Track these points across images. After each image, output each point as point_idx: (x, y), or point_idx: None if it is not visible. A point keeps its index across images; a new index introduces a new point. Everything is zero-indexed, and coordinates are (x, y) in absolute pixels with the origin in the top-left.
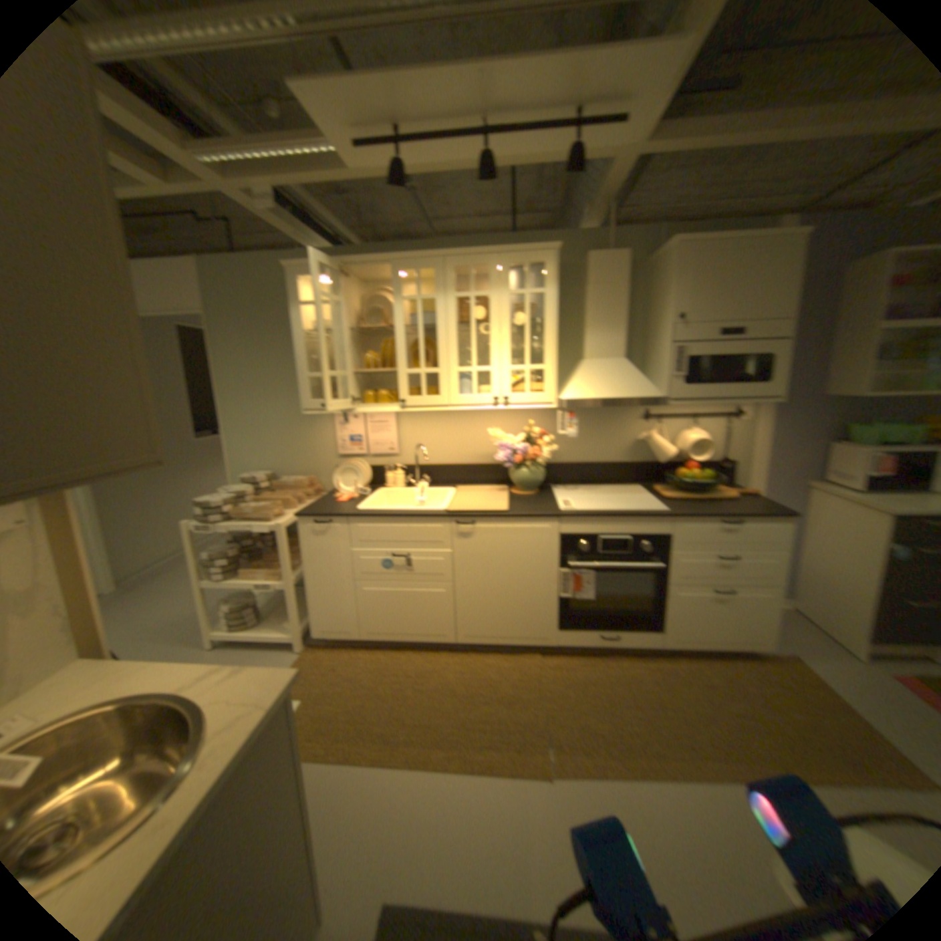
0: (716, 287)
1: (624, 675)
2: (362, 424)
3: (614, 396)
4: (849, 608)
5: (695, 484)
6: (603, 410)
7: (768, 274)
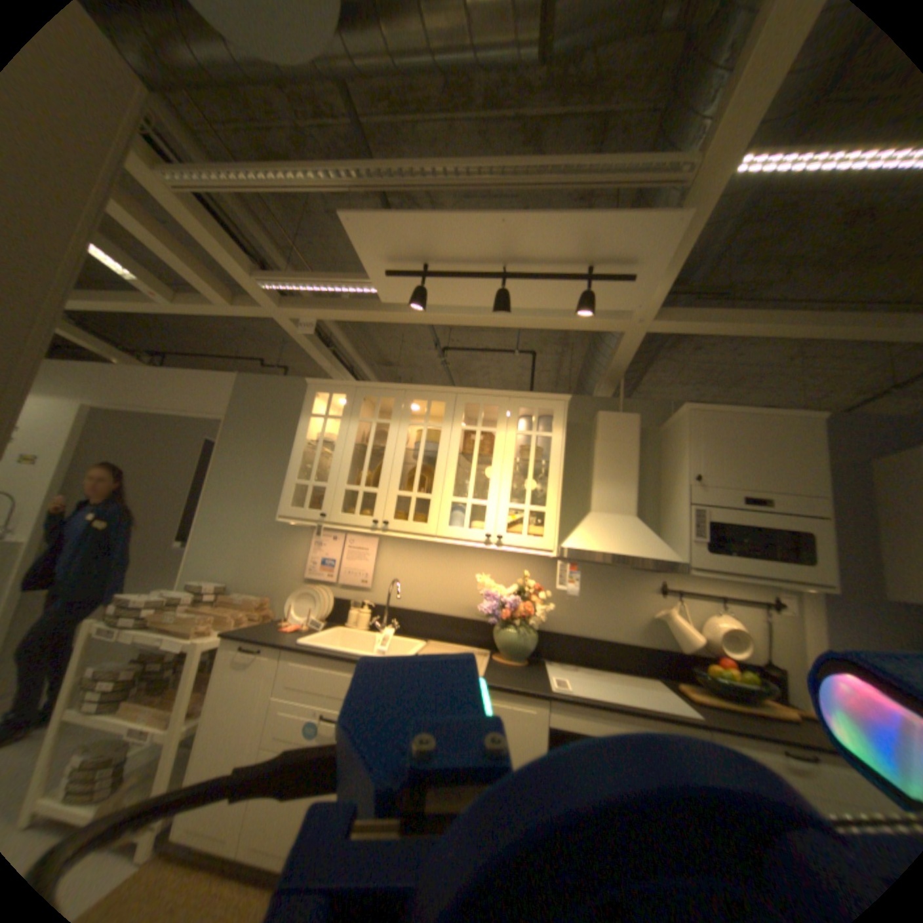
0: (734, 454)
1: None
2: (343, 547)
3: (627, 552)
4: None
5: (736, 690)
6: (613, 575)
7: (790, 449)
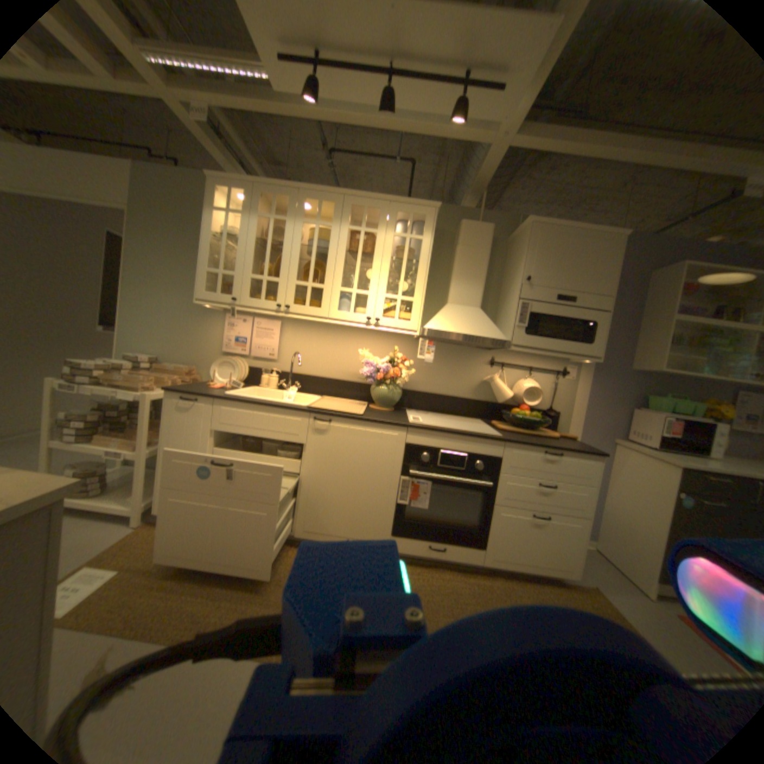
0: (557, 261)
1: (444, 586)
2: (251, 328)
3: (468, 332)
4: (642, 549)
5: (525, 422)
6: (458, 352)
7: (596, 258)
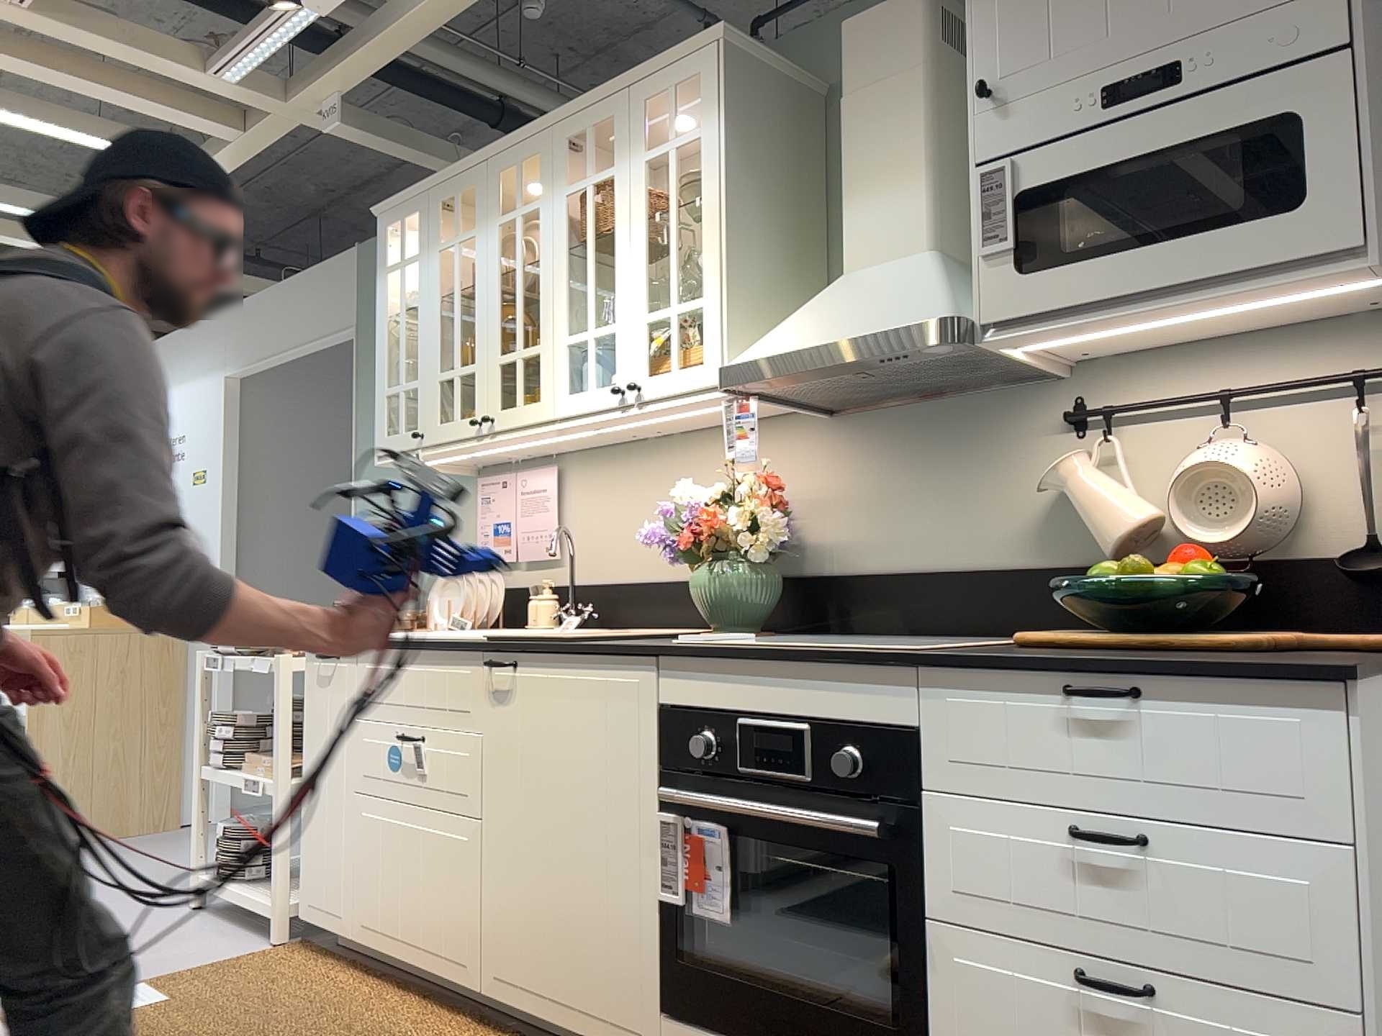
0: None
1: None
2: (513, 496)
3: (836, 335)
4: None
5: (1140, 602)
6: (958, 414)
7: None
